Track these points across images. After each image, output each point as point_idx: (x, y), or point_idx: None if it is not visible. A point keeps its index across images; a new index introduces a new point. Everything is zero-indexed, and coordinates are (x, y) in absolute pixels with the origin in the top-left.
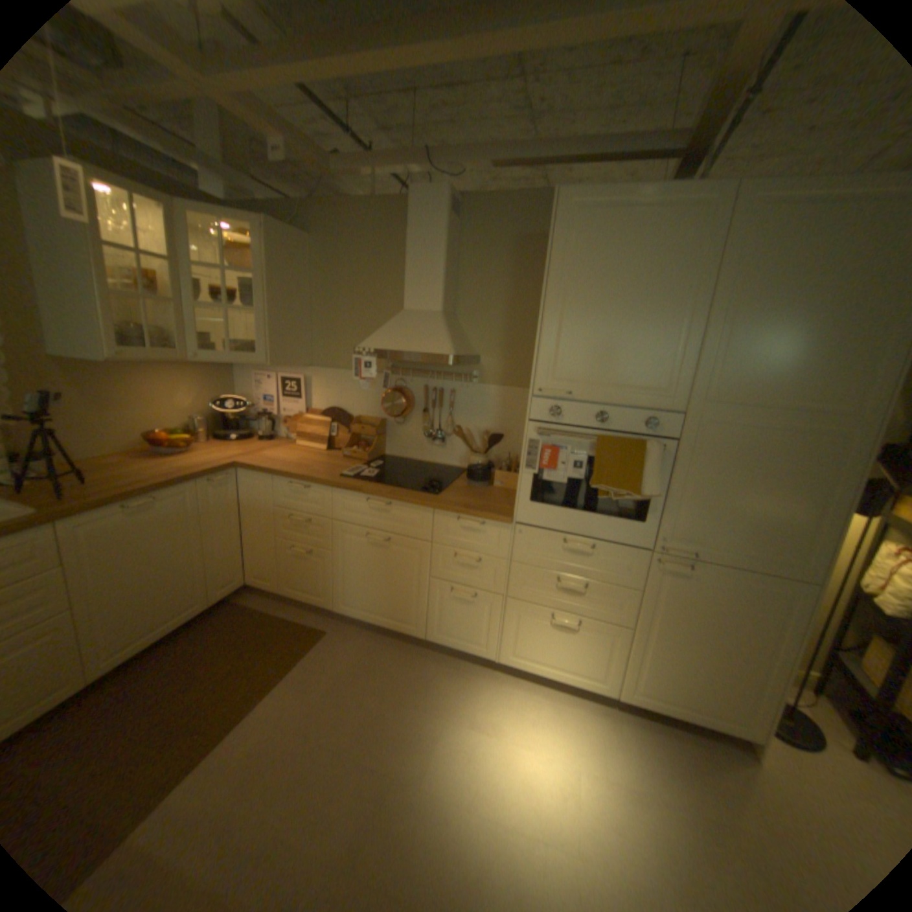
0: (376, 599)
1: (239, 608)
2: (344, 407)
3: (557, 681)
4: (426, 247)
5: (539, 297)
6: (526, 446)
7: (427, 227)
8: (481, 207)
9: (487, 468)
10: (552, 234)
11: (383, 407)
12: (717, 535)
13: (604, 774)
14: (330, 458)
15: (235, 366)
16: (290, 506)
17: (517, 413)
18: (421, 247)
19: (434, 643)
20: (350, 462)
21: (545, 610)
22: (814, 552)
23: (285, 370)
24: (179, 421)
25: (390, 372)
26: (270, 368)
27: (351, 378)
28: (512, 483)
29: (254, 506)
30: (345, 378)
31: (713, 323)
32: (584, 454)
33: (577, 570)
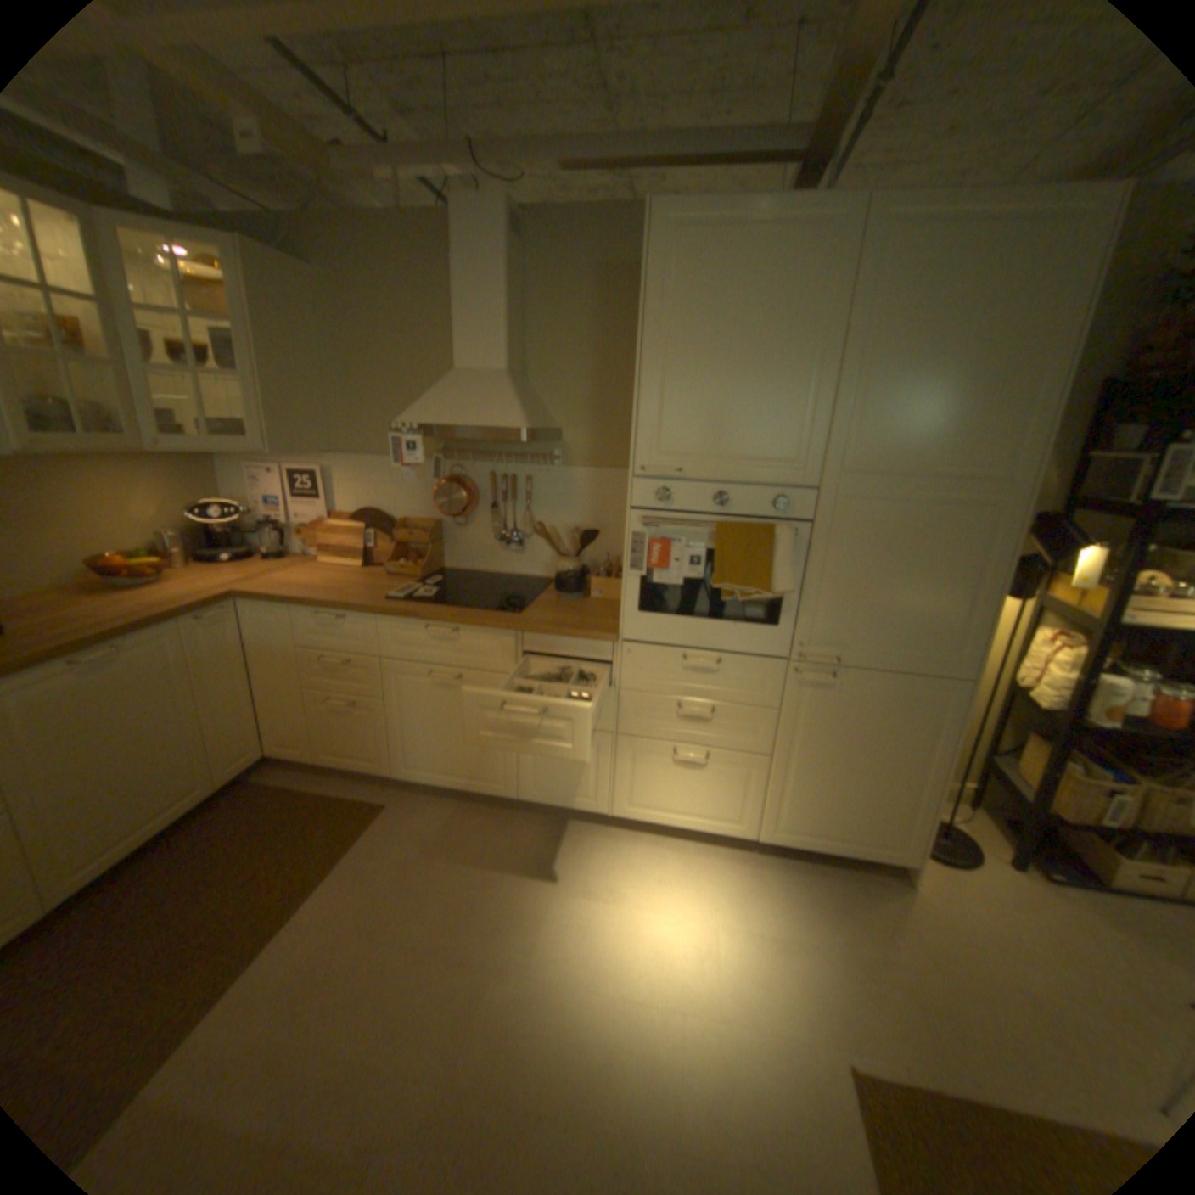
0: (449, 756)
1: (259, 788)
2: (383, 508)
3: (685, 829)
4: (479, 282)
5: (634, 349)
6: (629, 542)
7: (479, 254)
8: (550, 227)
9: (581, 576)
10: (647, 262)
11: (437, 504)
12: (861, 633)
13: (746, 926)
14: (369, 577)
15: (217, 457)
16: (320, 645)
17: (615, 503)
18: (473, 282)
19: (529, 802)
20: (398, 581)
21: (665, 745)
22: (966, 644)
23: (293, 459)
24: (141, 539)
25: (443, 456)
26: (270, 459)
27: (389, 467)
28: (615, 592)
29: (267, 649)
30: (380, 467)
31: (847, 375)
32: (702, 547)
33: (700, 693)
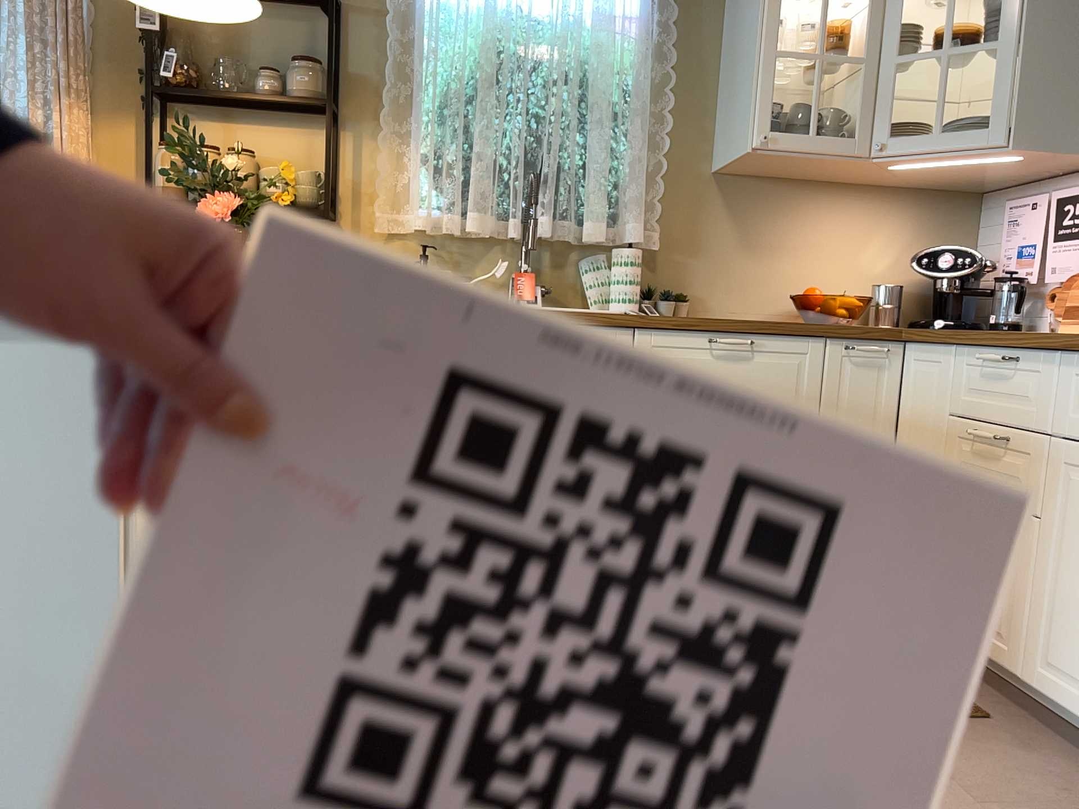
0: None
1: None
2: None
3: None
4: None
5: None
6: None
7: None
8: None
9: None
10: None
11: None
12: None
13: None
14: None
15: (987, 205)
16: (979, 410)
17: None
18: None
19: None
20: None
21: None
22: None
23: (1075, 184)
24: (863, 290)
25: None
26: (1047, 190)
27: None
28: None
29: (921, 416)
30: None
31: None
32: None
33: None
